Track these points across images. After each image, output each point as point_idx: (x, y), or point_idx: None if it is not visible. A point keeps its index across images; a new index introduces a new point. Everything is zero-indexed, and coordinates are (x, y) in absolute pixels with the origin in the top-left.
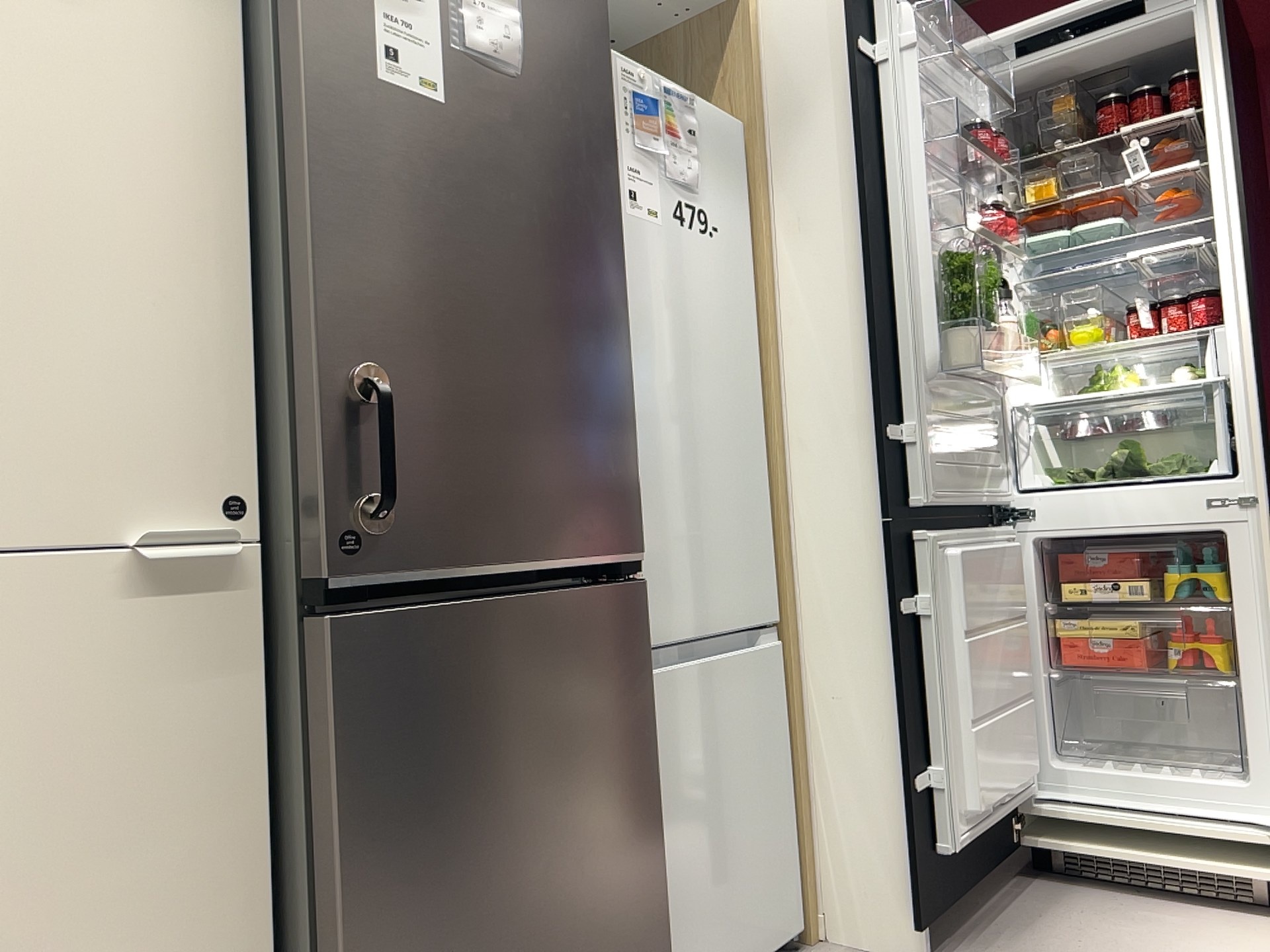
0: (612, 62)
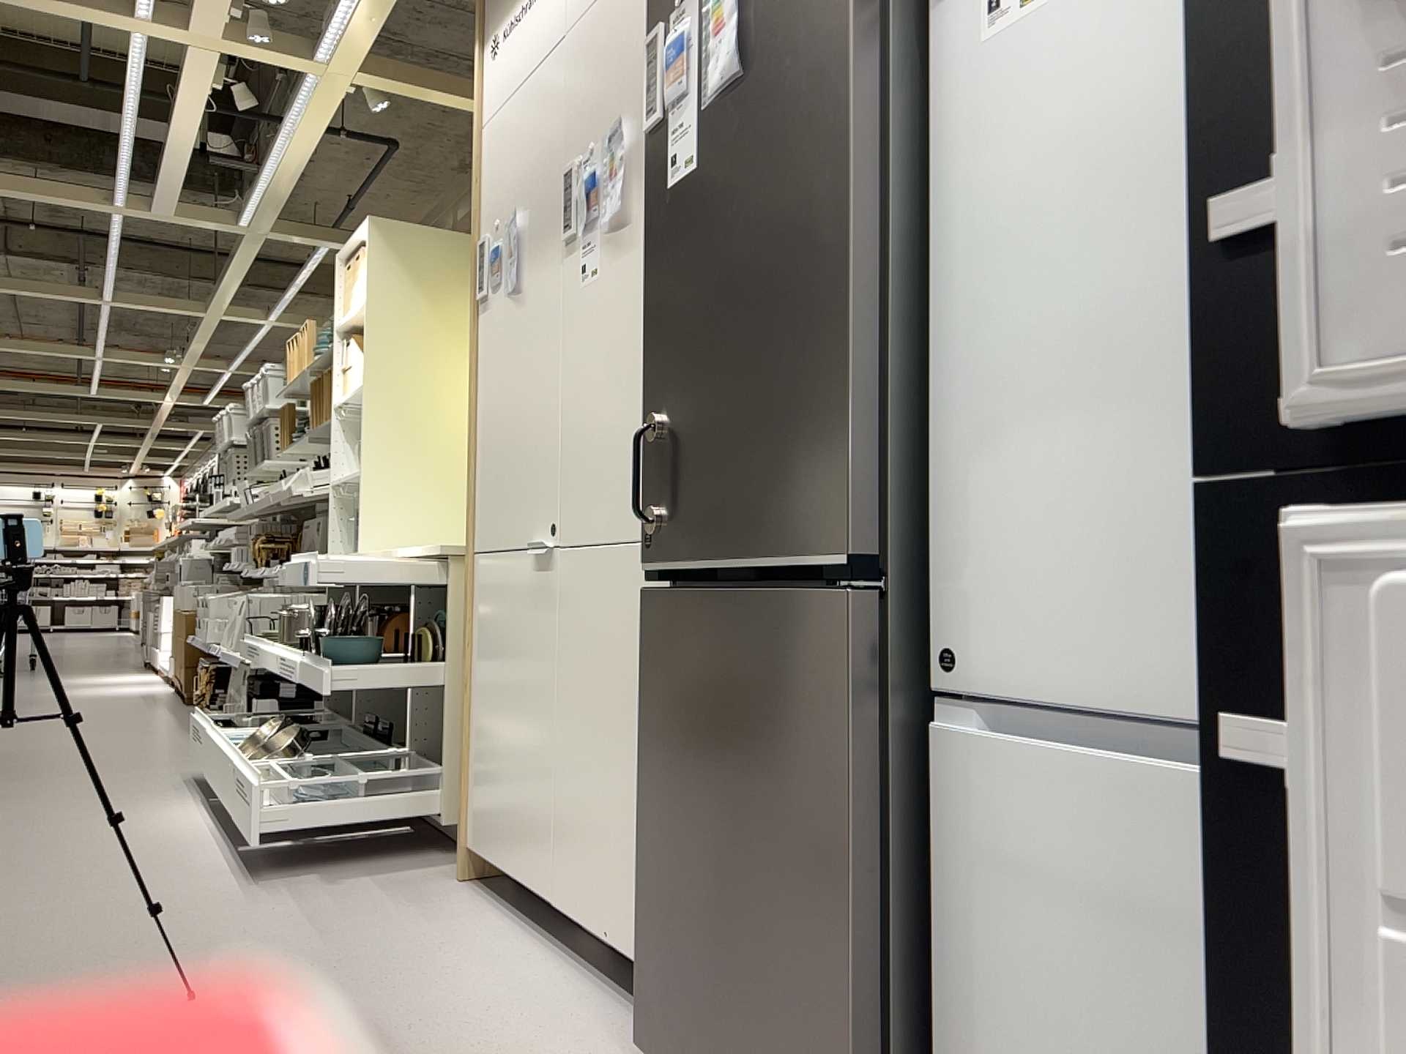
0: None
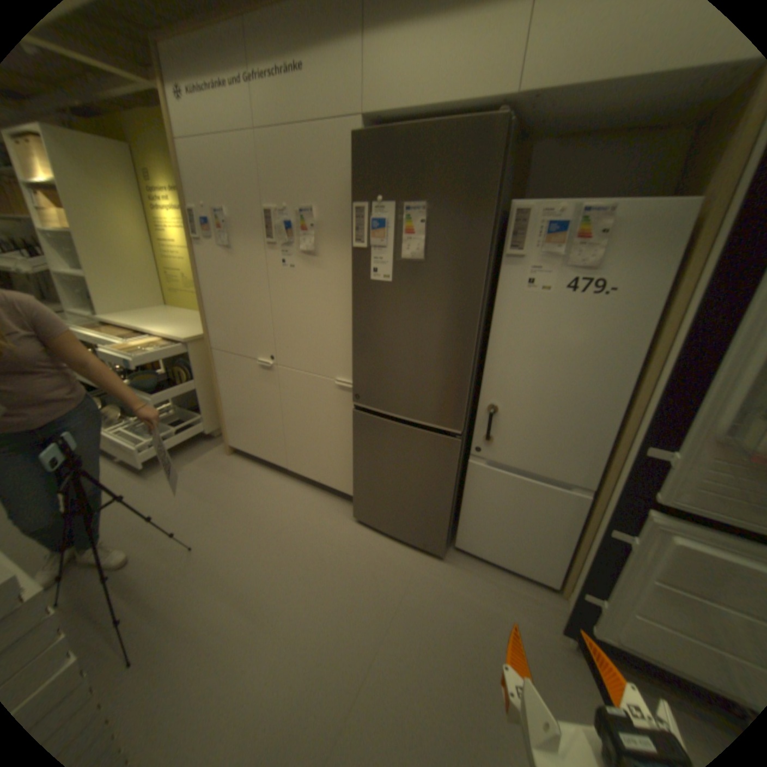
0: (534, 208)
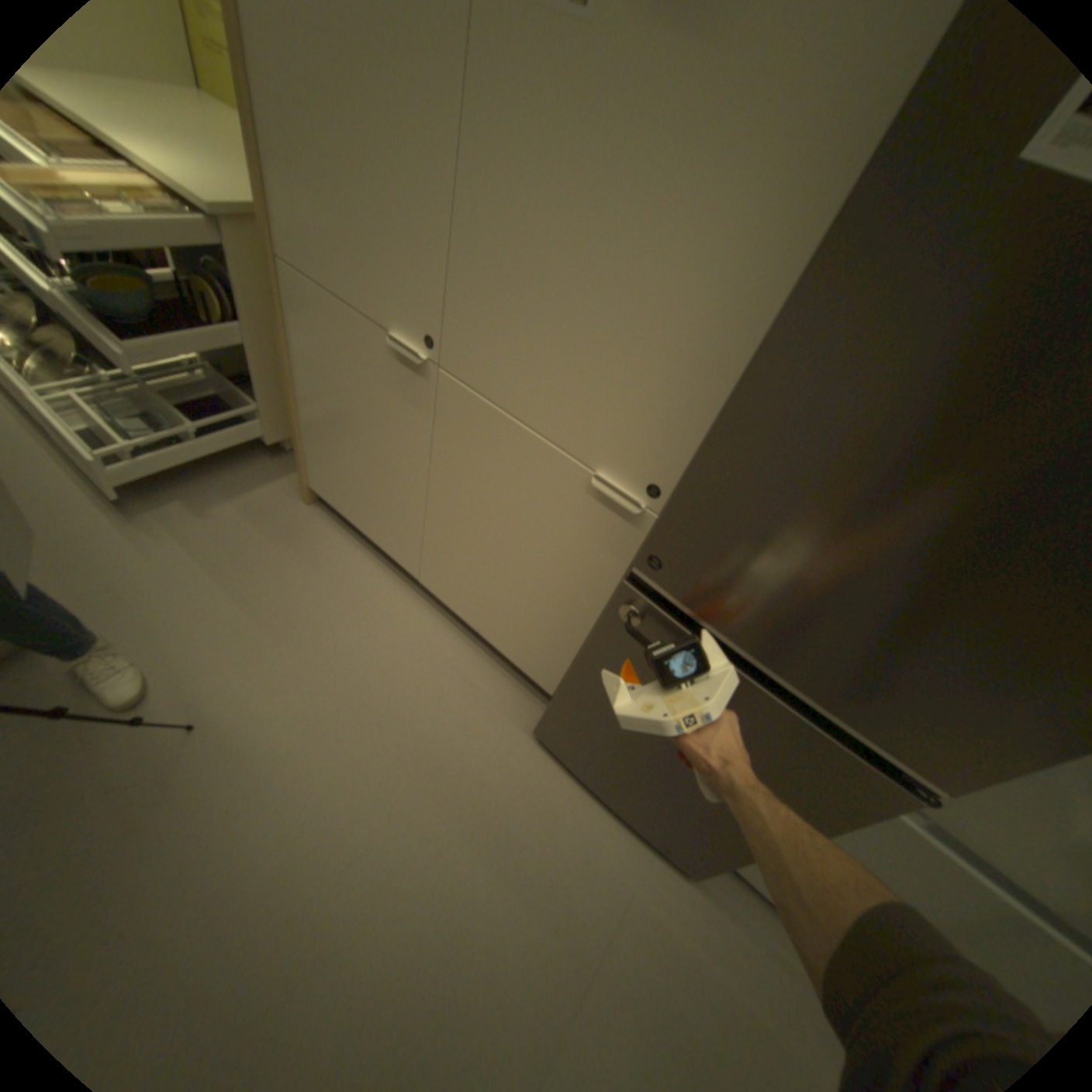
0: None
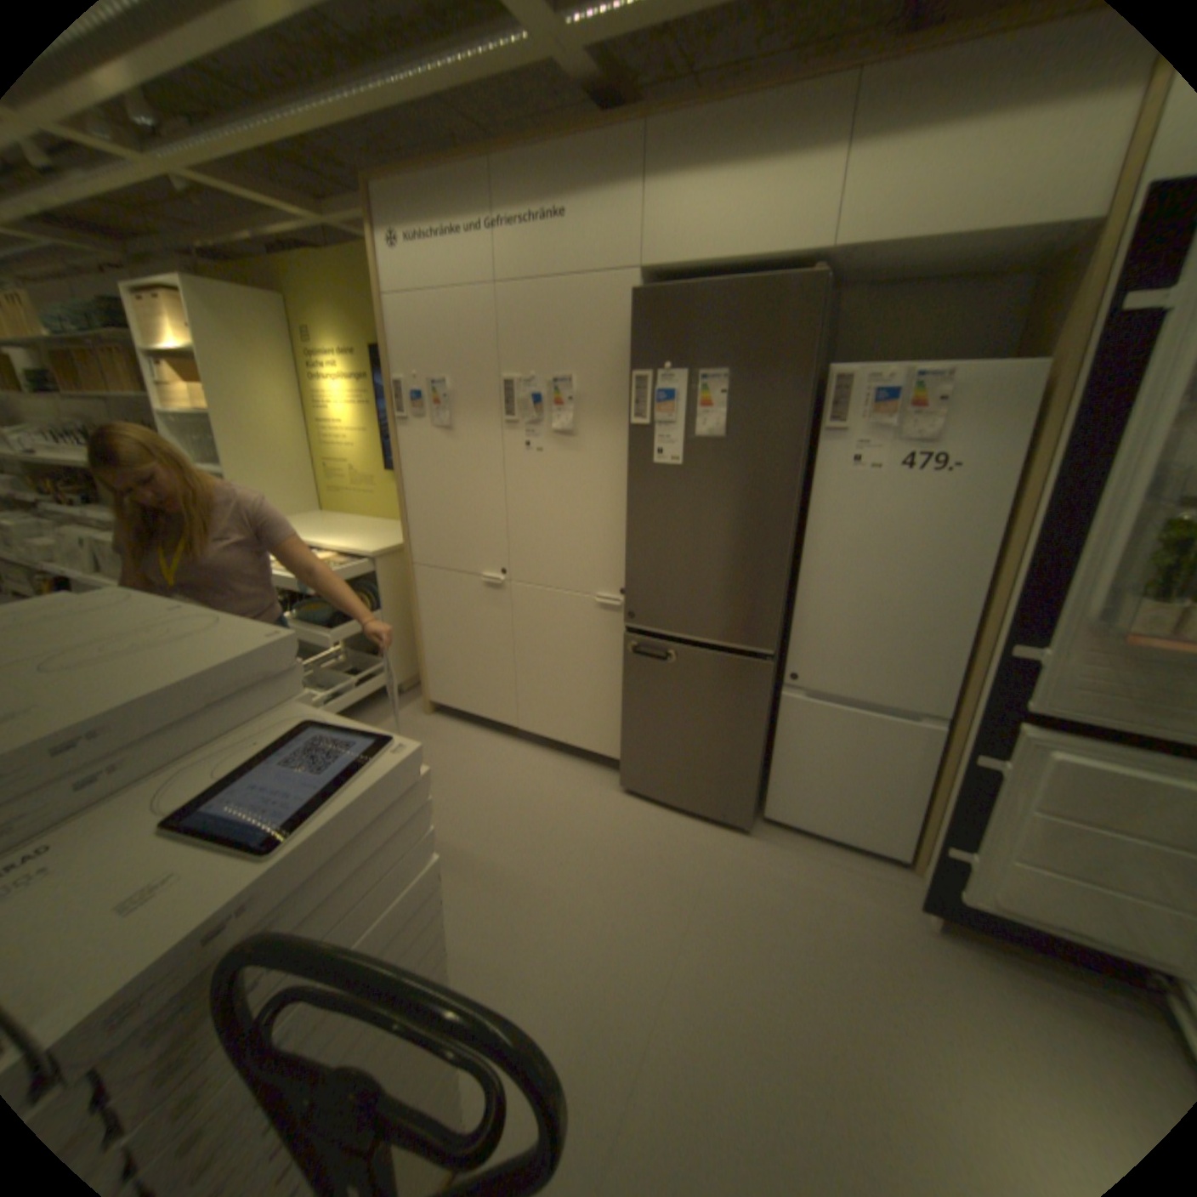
0: (857, 374)
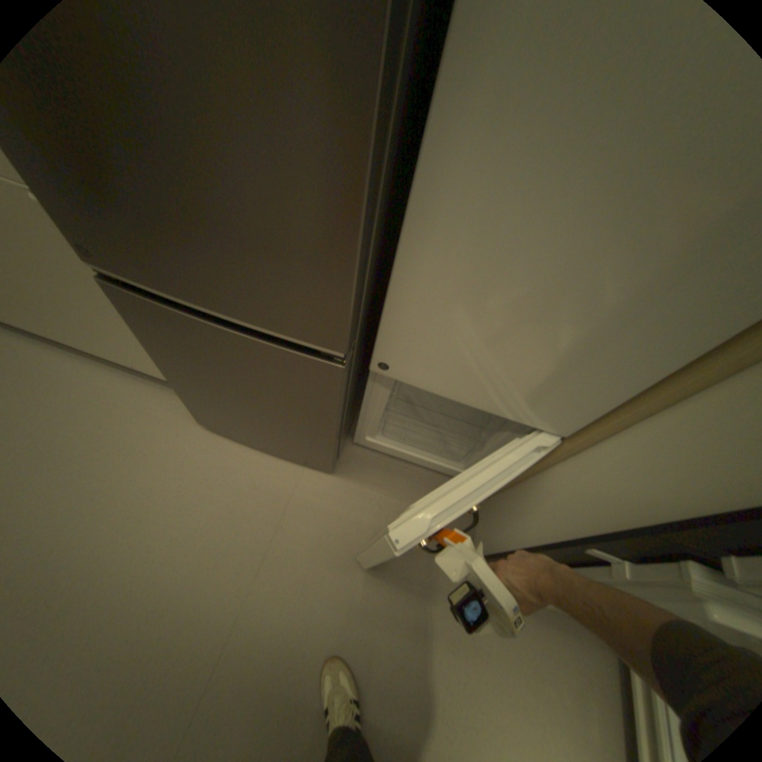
0: None
